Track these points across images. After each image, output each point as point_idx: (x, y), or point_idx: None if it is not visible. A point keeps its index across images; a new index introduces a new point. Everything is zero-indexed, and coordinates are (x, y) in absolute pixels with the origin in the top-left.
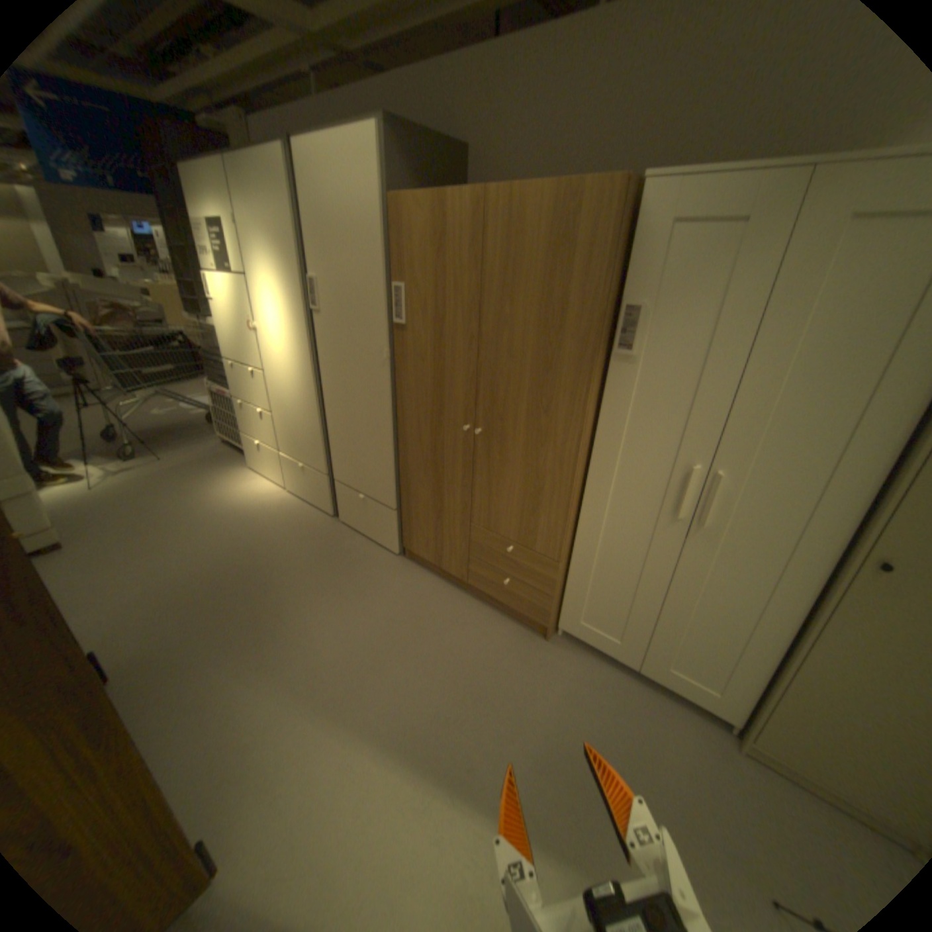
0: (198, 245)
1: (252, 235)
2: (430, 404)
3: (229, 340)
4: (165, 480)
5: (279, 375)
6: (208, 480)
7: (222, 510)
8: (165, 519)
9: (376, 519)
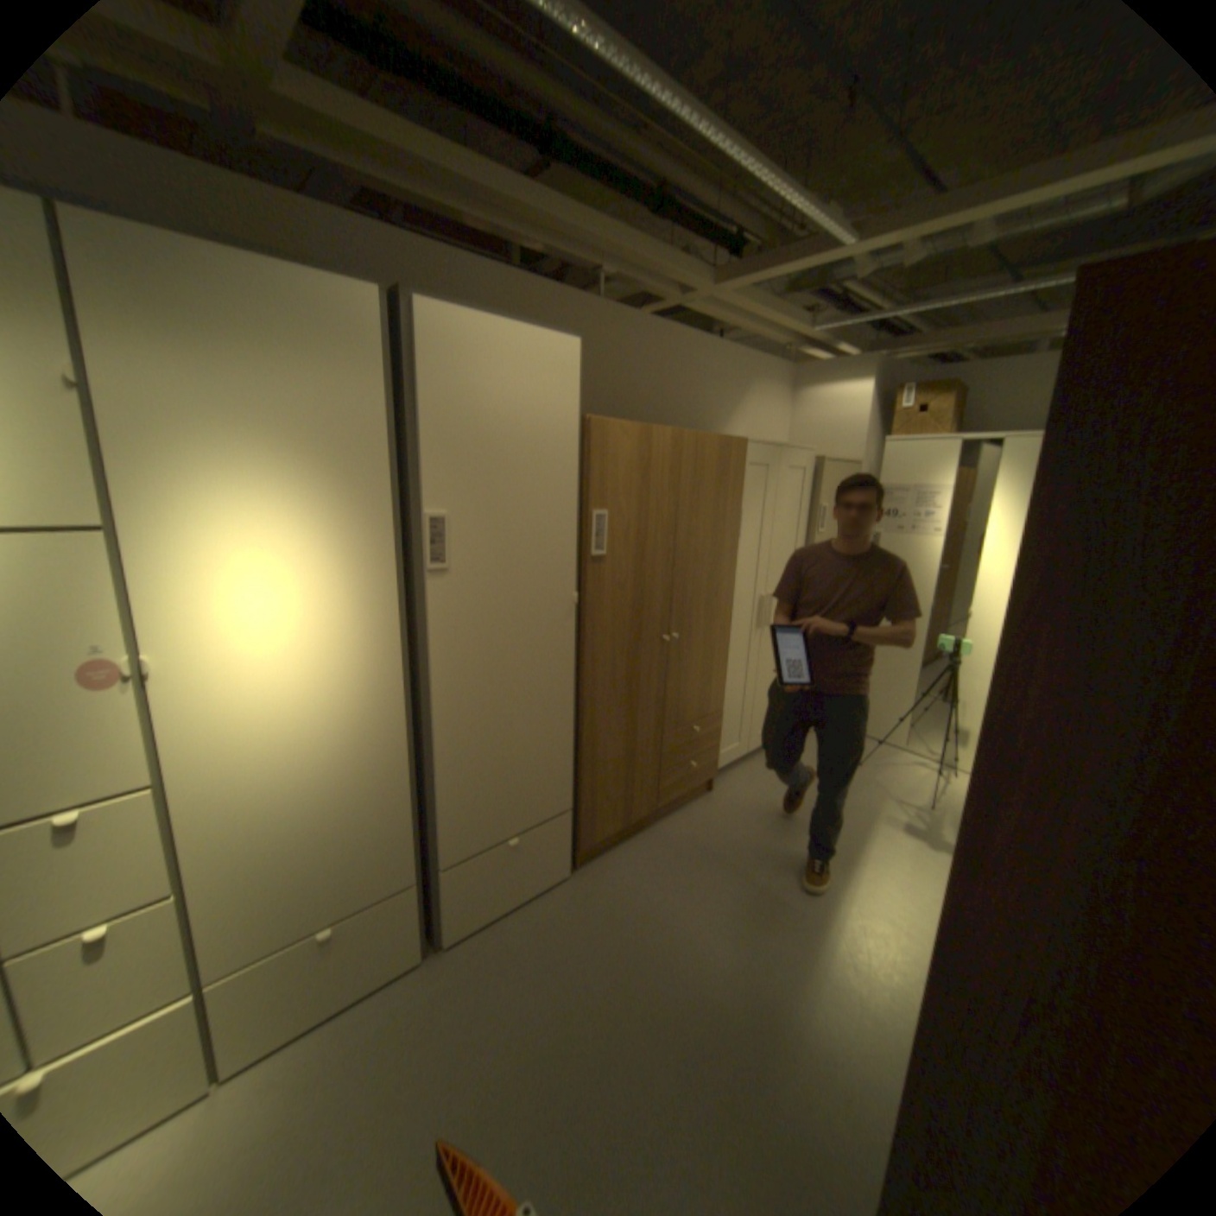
0: None
1: (190, 426)
2: (627, 634)
3: None
4: None
5: (252, 755)
6: None
7: None
8: None
9: (535, 857)
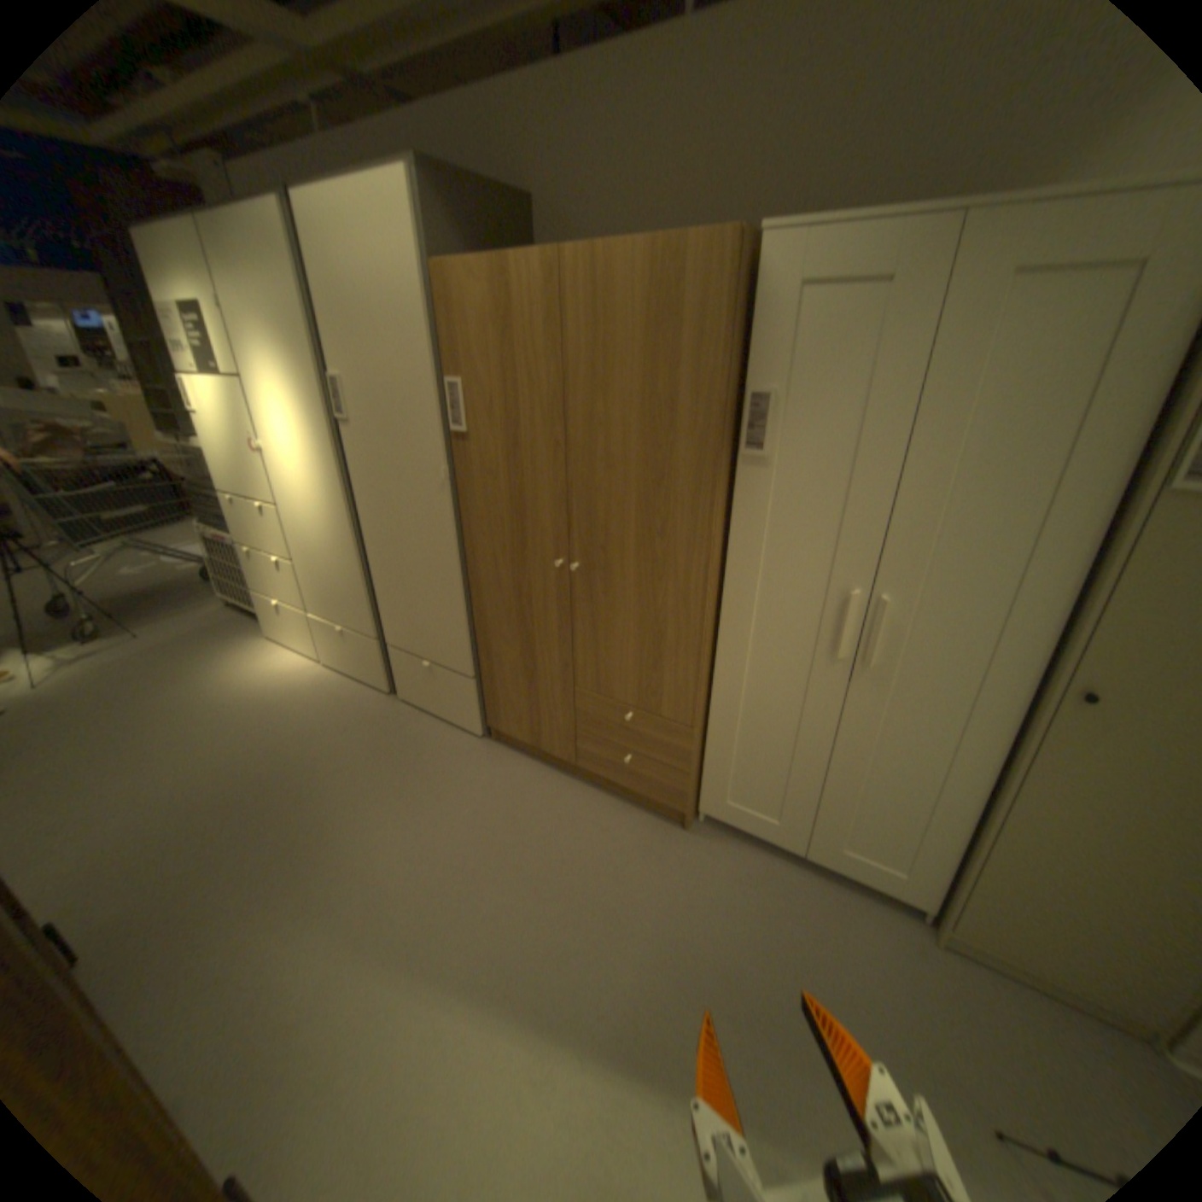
0: (171, 341)
1: (245, 324)
2: (508, 535)
3: (224, 467)
4: (146, 665)
5: (299, 510)
6: (208, 660)
7: (232, 699)
8: (149, 720)
9: (448, 693)
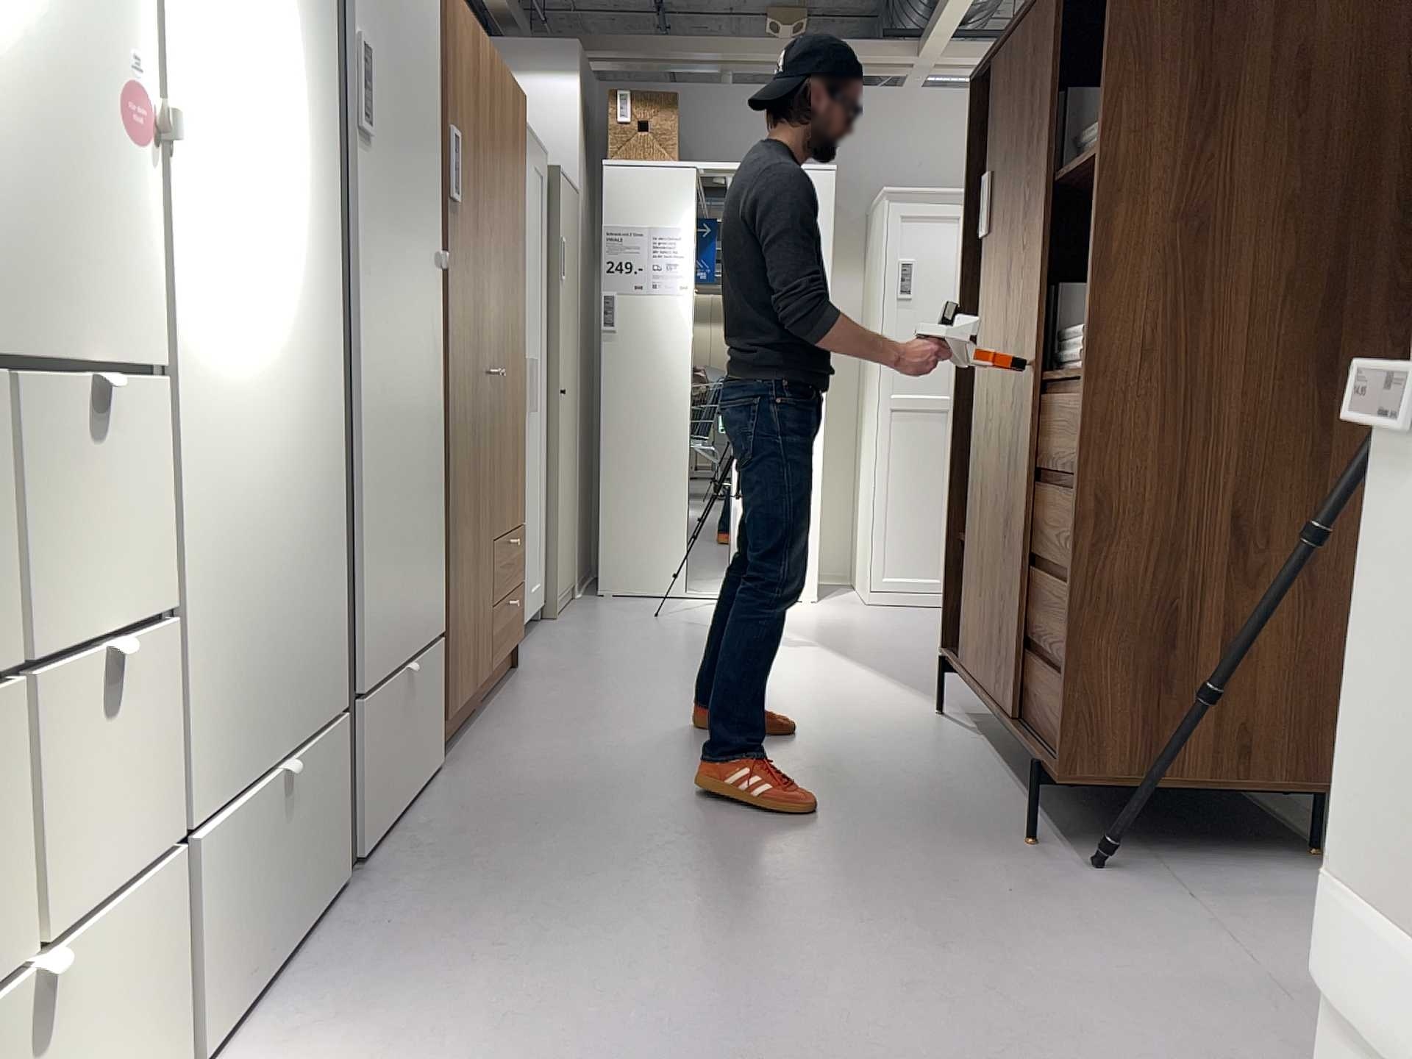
0: None
1: None
2: (470, 345)
3: None
4: None
5: (233, 365)
6: None
7: None
8: None
9: (421, 710)
